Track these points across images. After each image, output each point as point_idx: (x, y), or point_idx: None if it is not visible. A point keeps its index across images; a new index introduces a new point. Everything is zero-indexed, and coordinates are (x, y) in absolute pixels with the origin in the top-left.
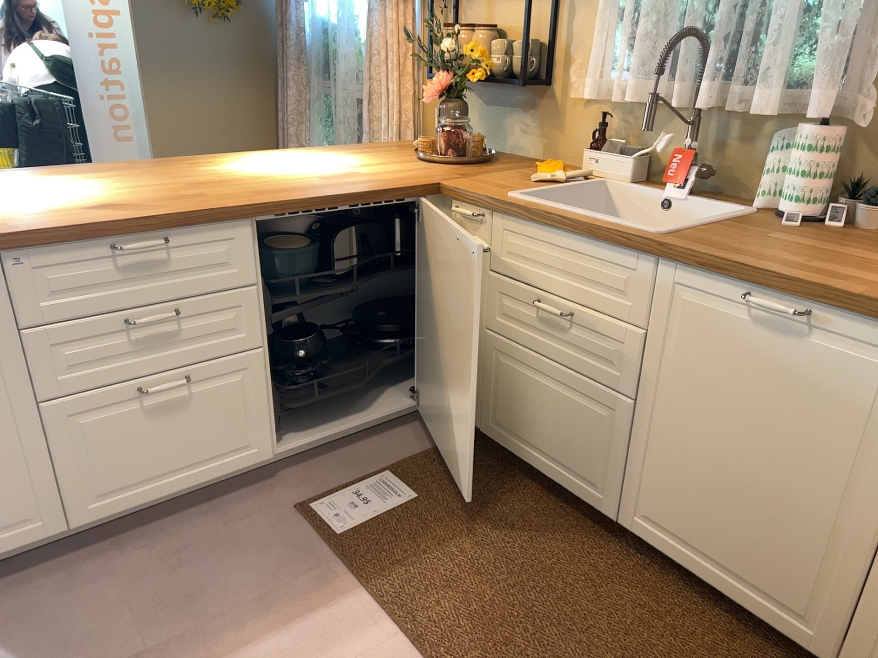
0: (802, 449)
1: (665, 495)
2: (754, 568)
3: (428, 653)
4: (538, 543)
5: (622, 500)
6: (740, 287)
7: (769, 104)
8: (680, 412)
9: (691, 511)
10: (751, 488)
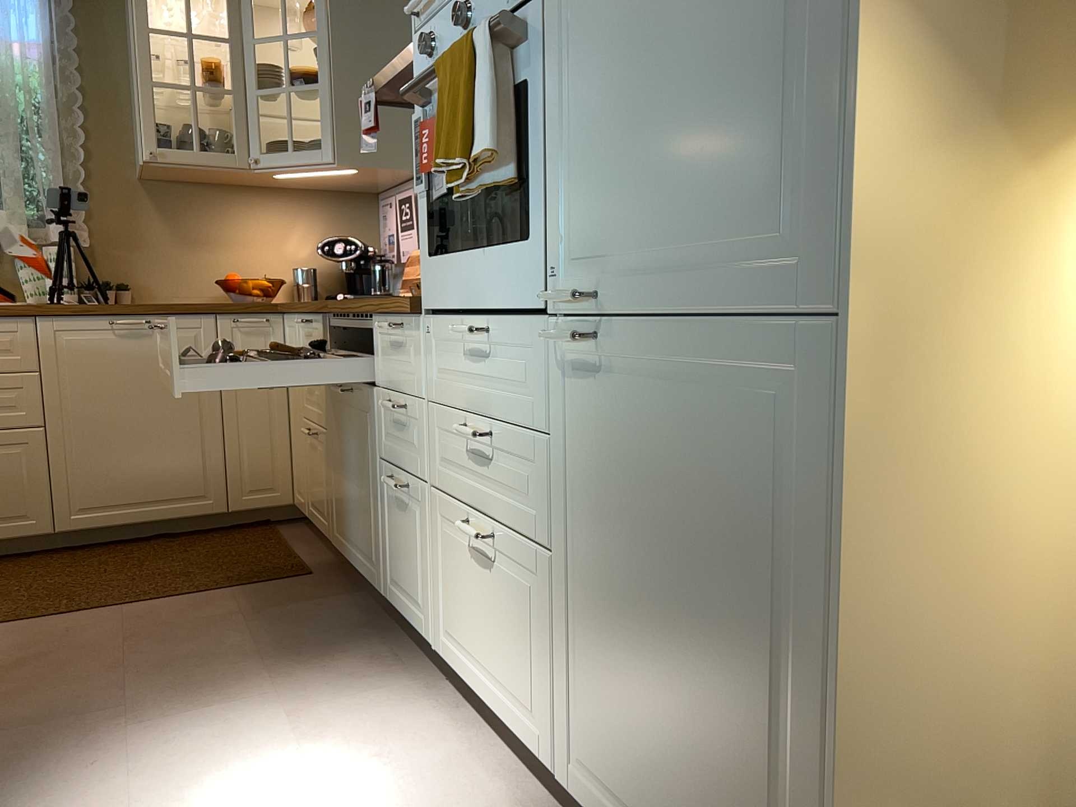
0: (169, 397)
1: (91, 482)
2: (167, 487)
3: (34, 618)
4: (6, 577)
5: (53, 512)
6: (102, 319)
7: (24, 232)
8: (85, 416)
9: (115, 480)
10: (149, 438)
